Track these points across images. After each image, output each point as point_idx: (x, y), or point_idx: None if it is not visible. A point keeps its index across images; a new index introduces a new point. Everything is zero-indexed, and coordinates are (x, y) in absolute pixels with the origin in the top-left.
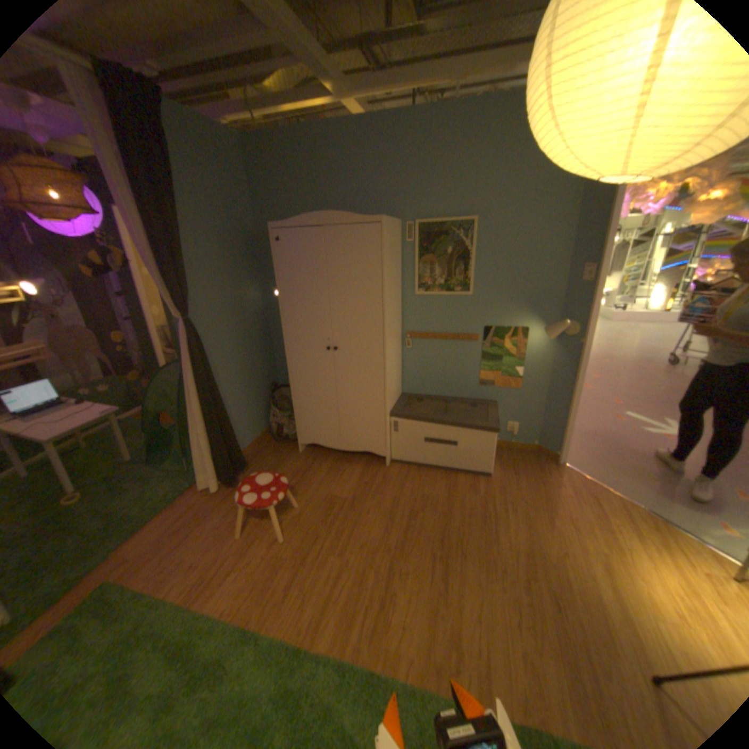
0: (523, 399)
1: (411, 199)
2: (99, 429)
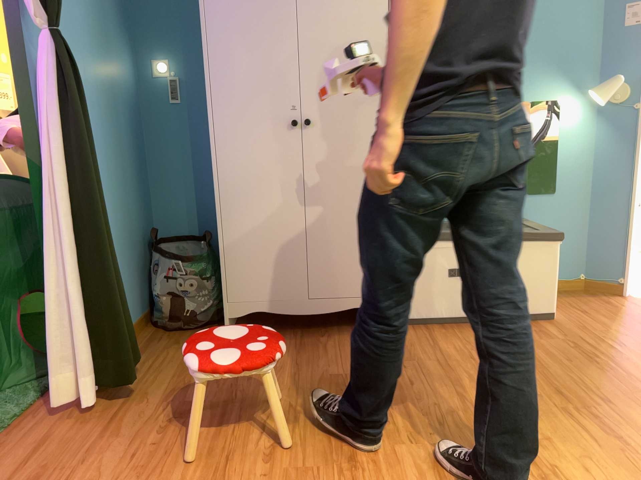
0: (559, 210)
1: None
2: None
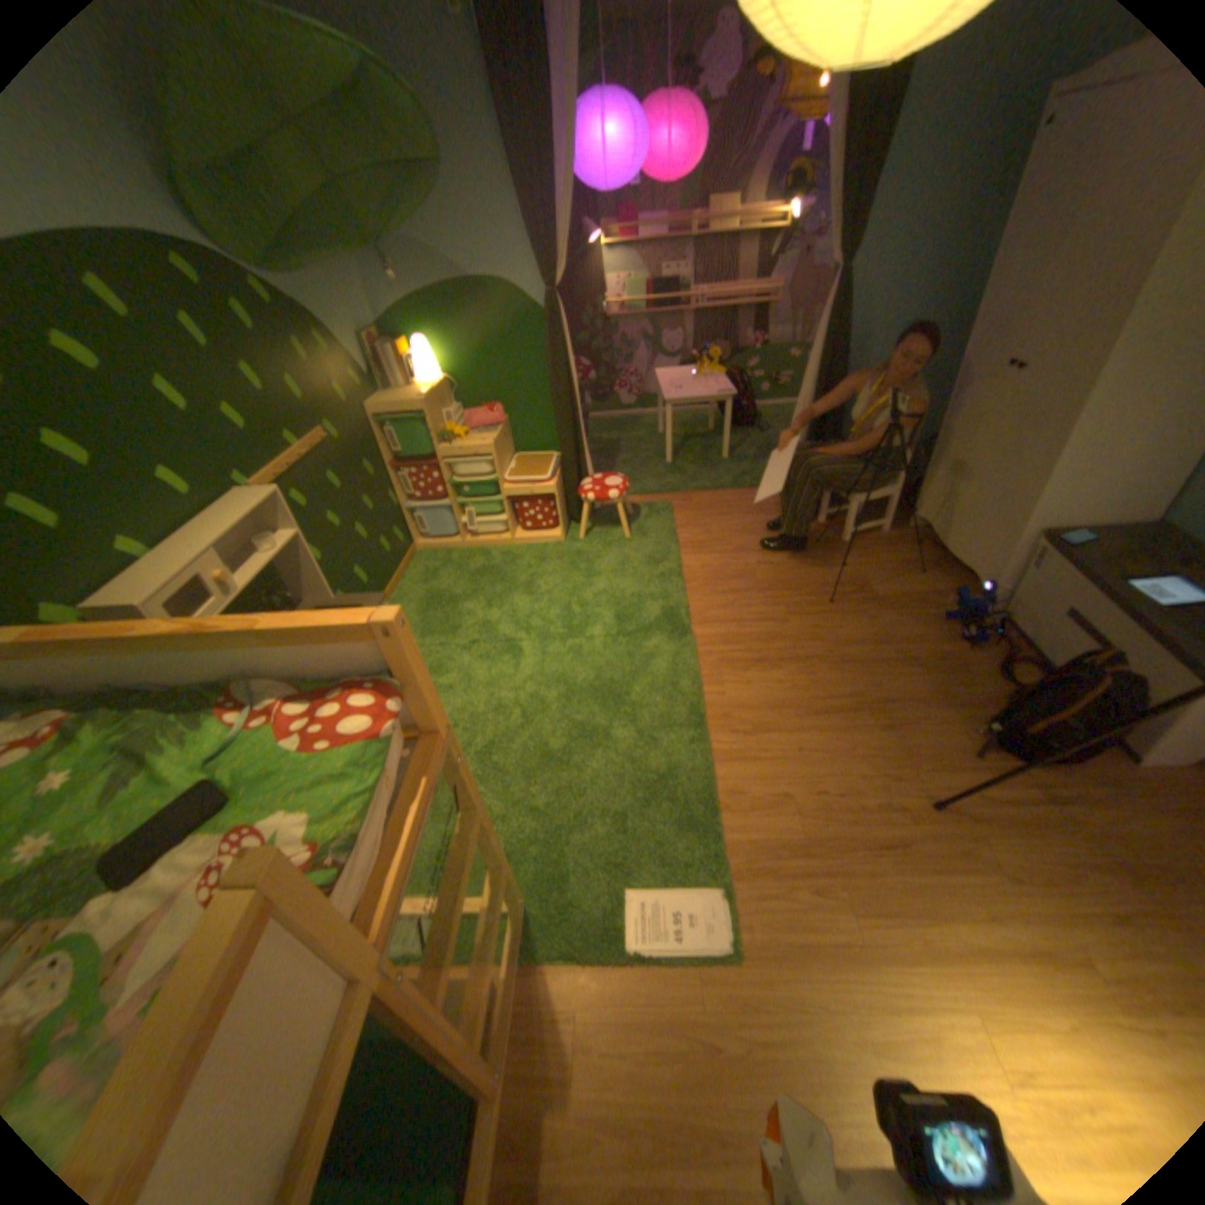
0: None
1: None
2: (788, 404)
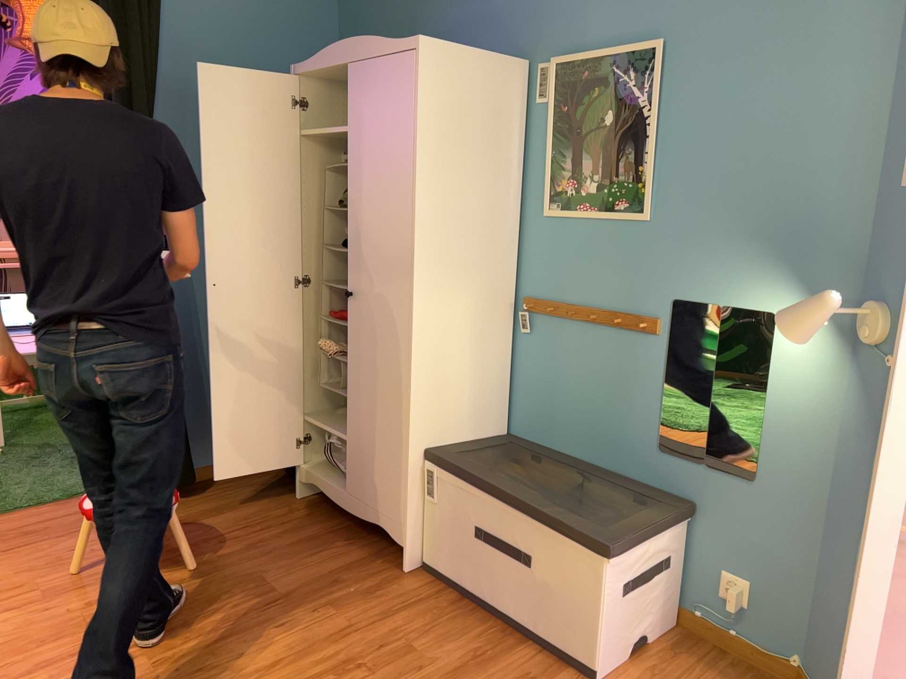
0: (760, 514)
1: (550, 17)
2: None
